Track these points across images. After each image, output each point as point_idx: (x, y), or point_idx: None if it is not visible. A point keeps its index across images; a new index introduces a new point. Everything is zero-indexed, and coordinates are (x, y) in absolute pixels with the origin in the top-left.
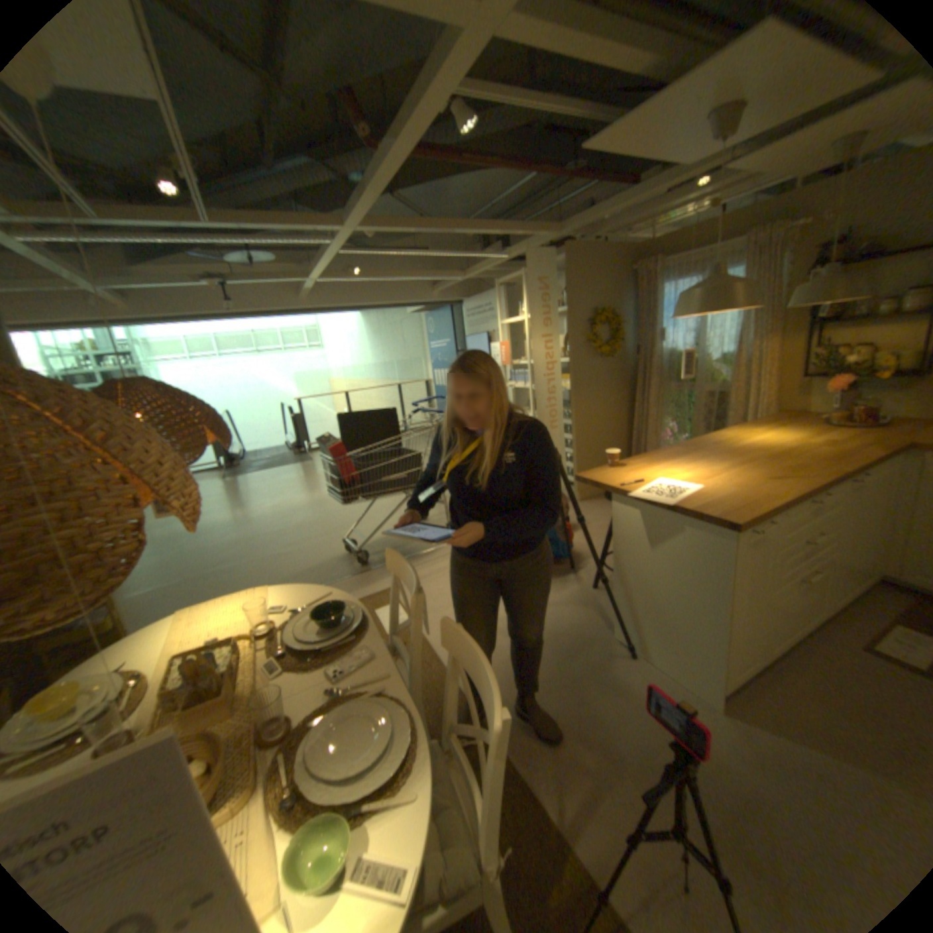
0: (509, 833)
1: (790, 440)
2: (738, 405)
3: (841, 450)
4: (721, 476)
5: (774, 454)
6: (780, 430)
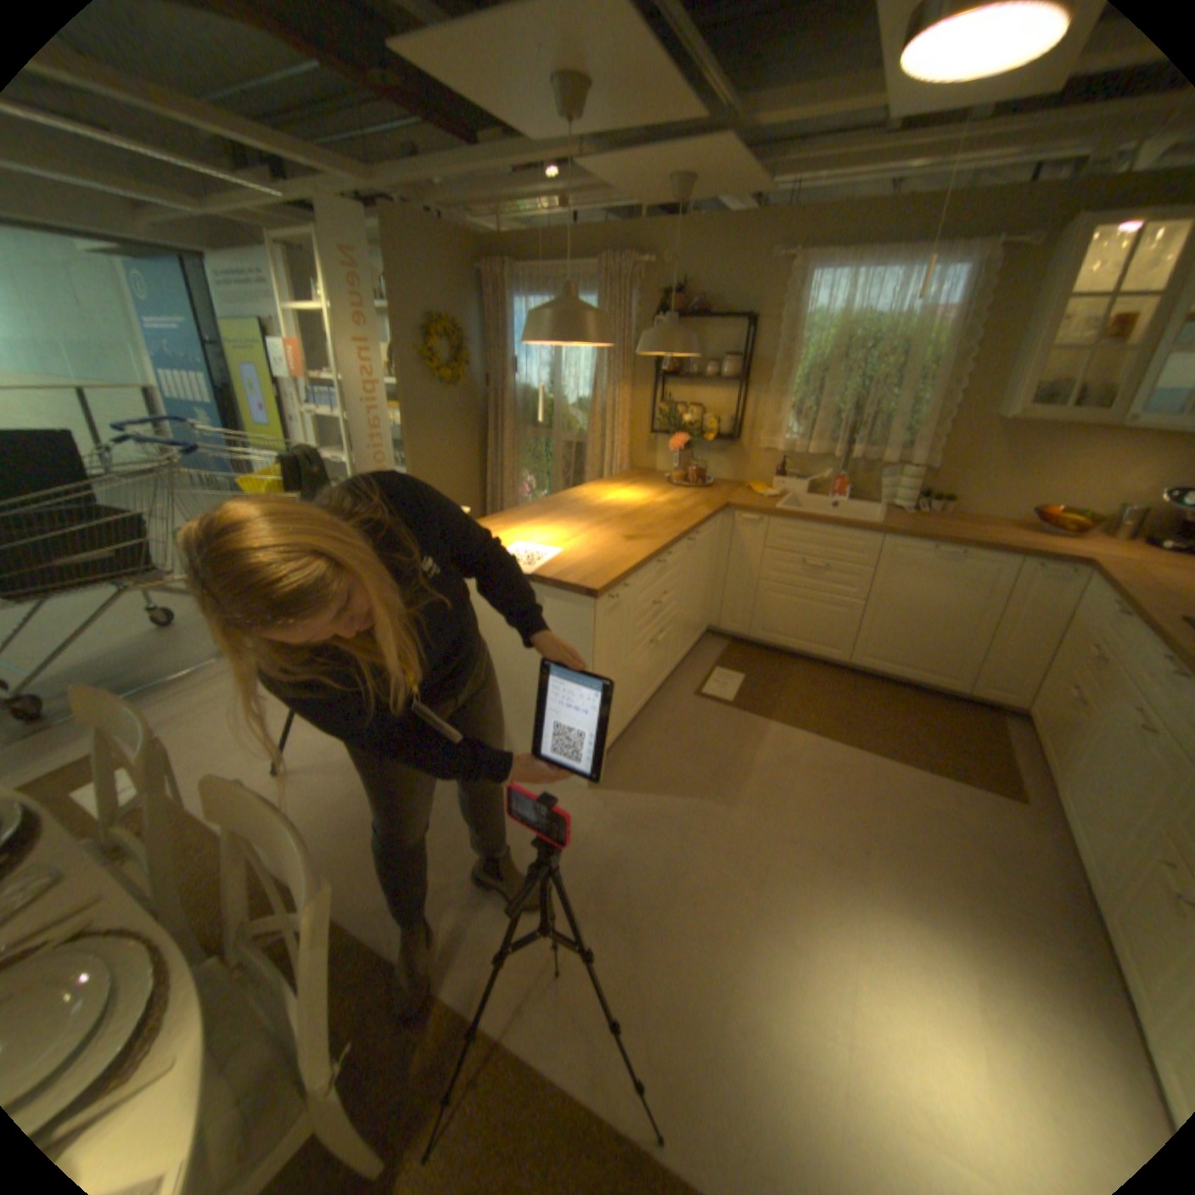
0: (351, 1021)
1: (639, 500)
2: (595, 460)
3: (678, 510)
4: (579, 539)
5: (626, 514)
6: (632, 489)
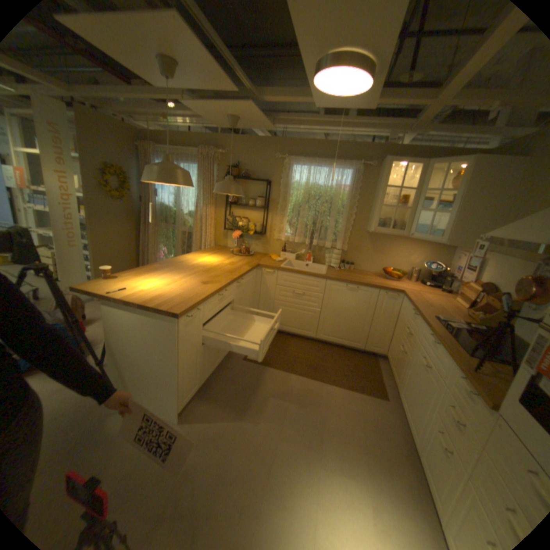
0: None
1: (216, 262)
2: (197, 241)
3: (234, 267)
4: (176, 284)
5: (207, 269)
6: (213, 256)
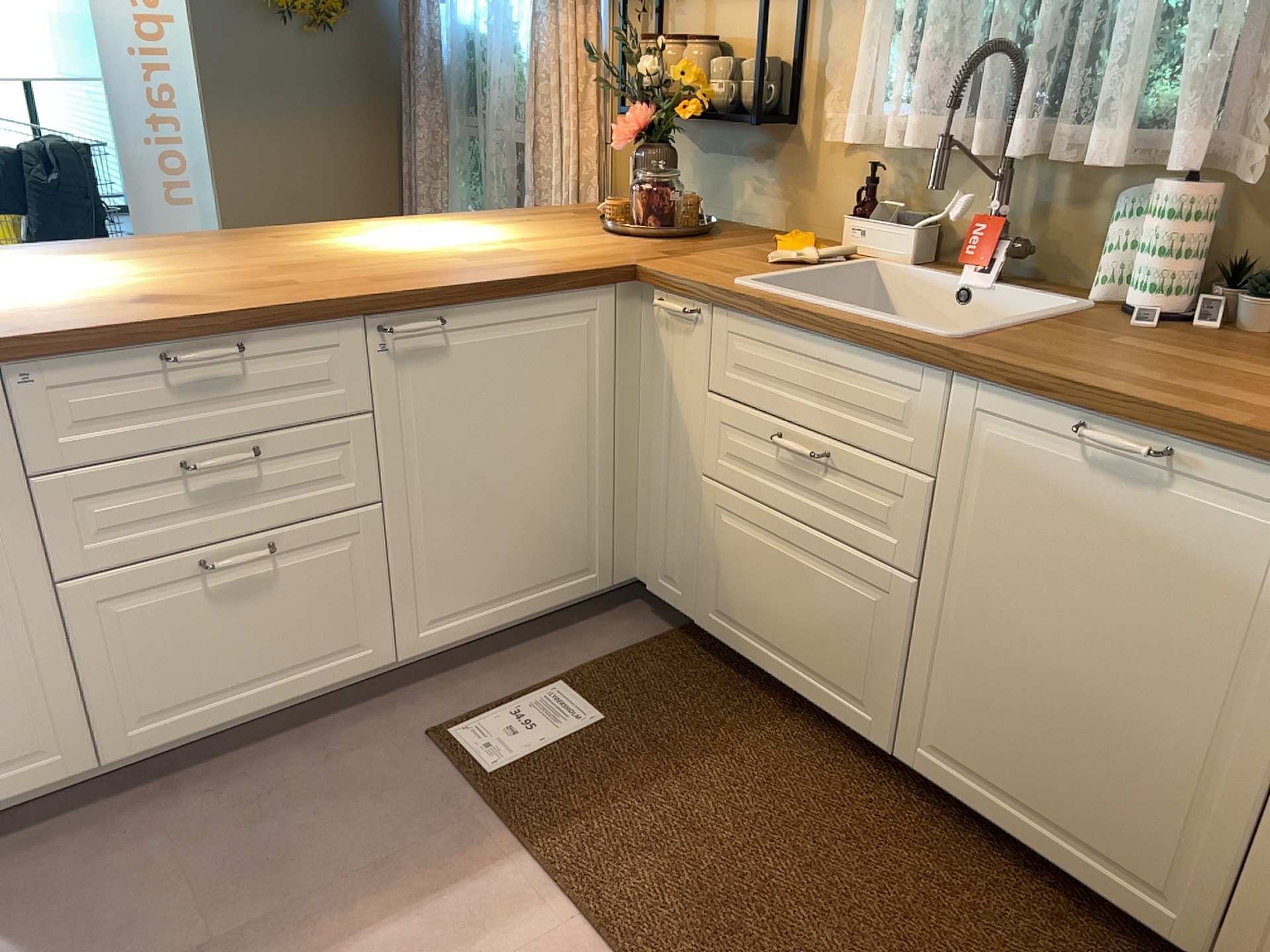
0: None
1: (439, 244)
2: (546, 181)
3: (461, 266)
4: (52, 290)
5: (315, 263)
6: (487, 228)
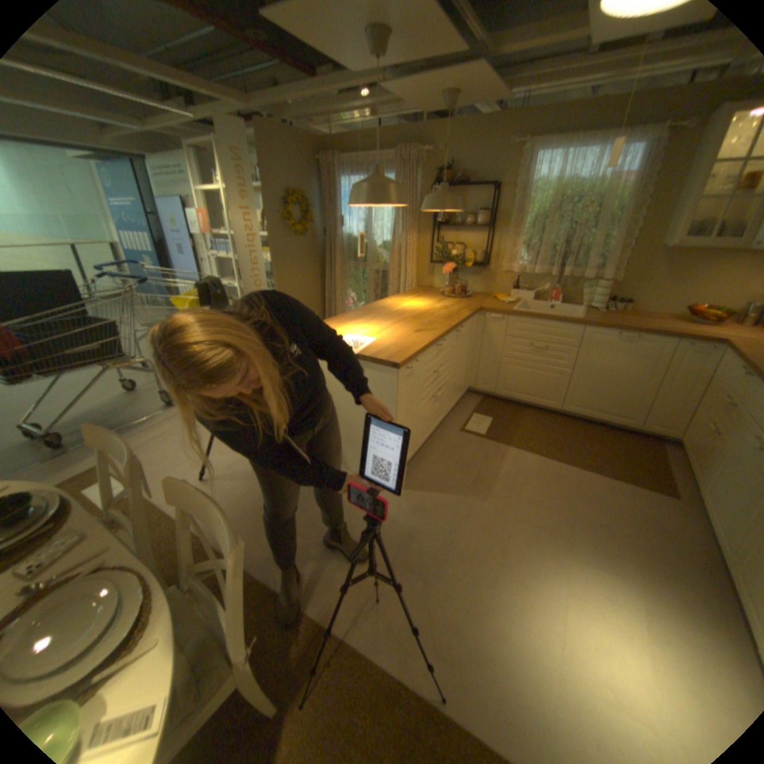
0: (253, 626)
1: (423, 306)
2: (394, 282)
3: (449, 312)
4: (386, 332)
5: (415, 316)
6: (418, 300)
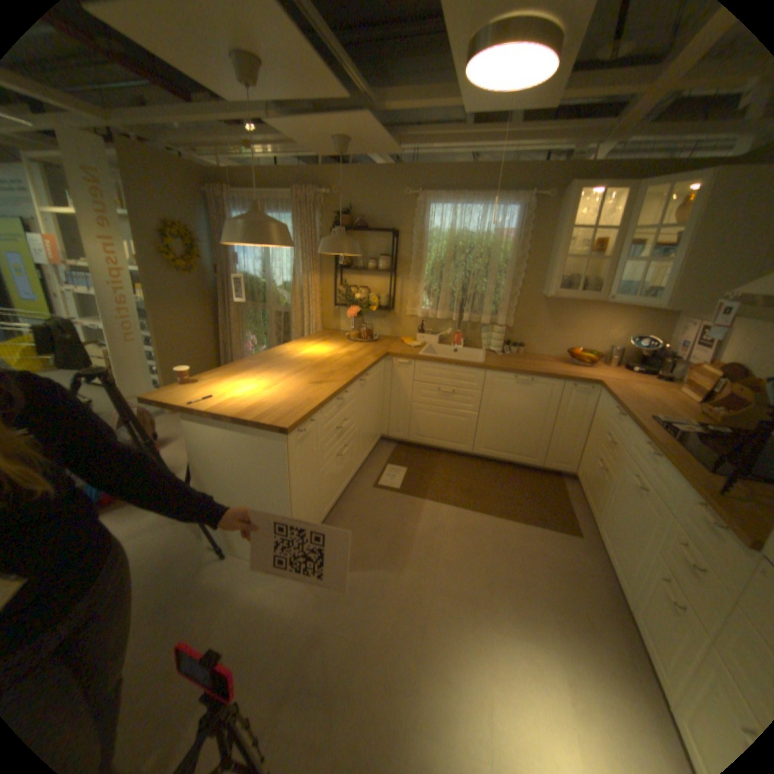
0: None
1: (327, 352)
2: (298, 324)
3: (354, 359)
4: (278, 386)
5: (316, 364)
6: (323, 345)
